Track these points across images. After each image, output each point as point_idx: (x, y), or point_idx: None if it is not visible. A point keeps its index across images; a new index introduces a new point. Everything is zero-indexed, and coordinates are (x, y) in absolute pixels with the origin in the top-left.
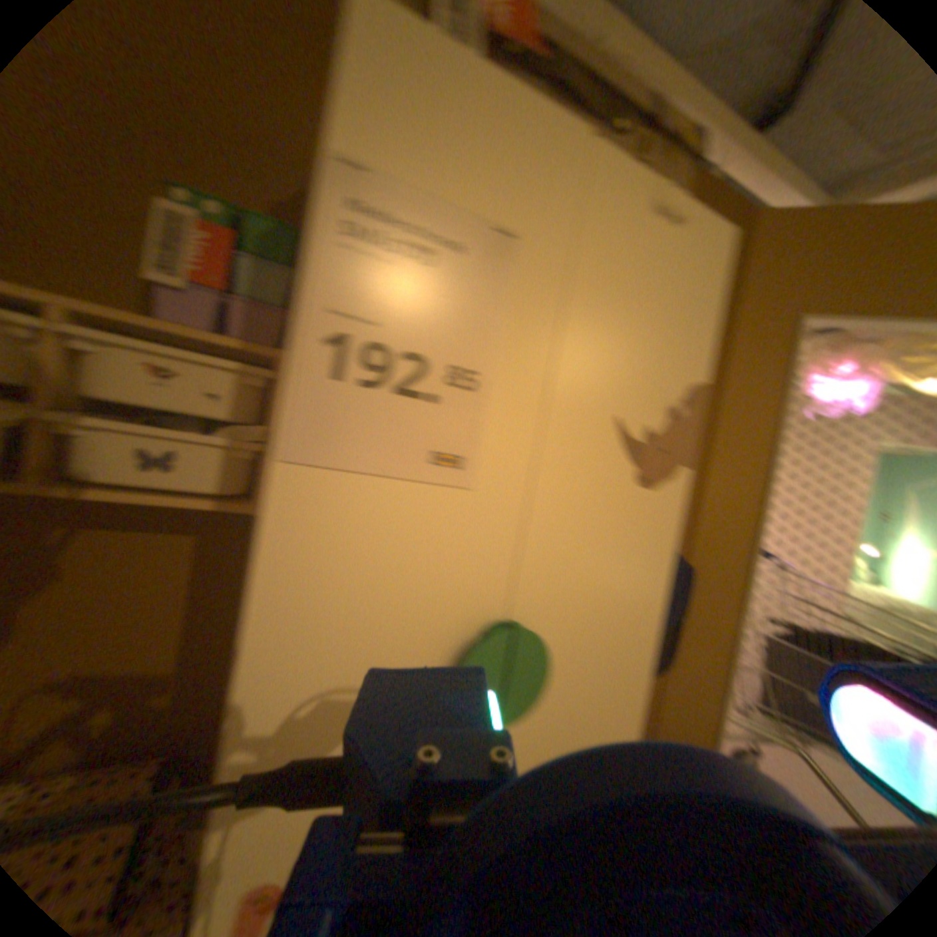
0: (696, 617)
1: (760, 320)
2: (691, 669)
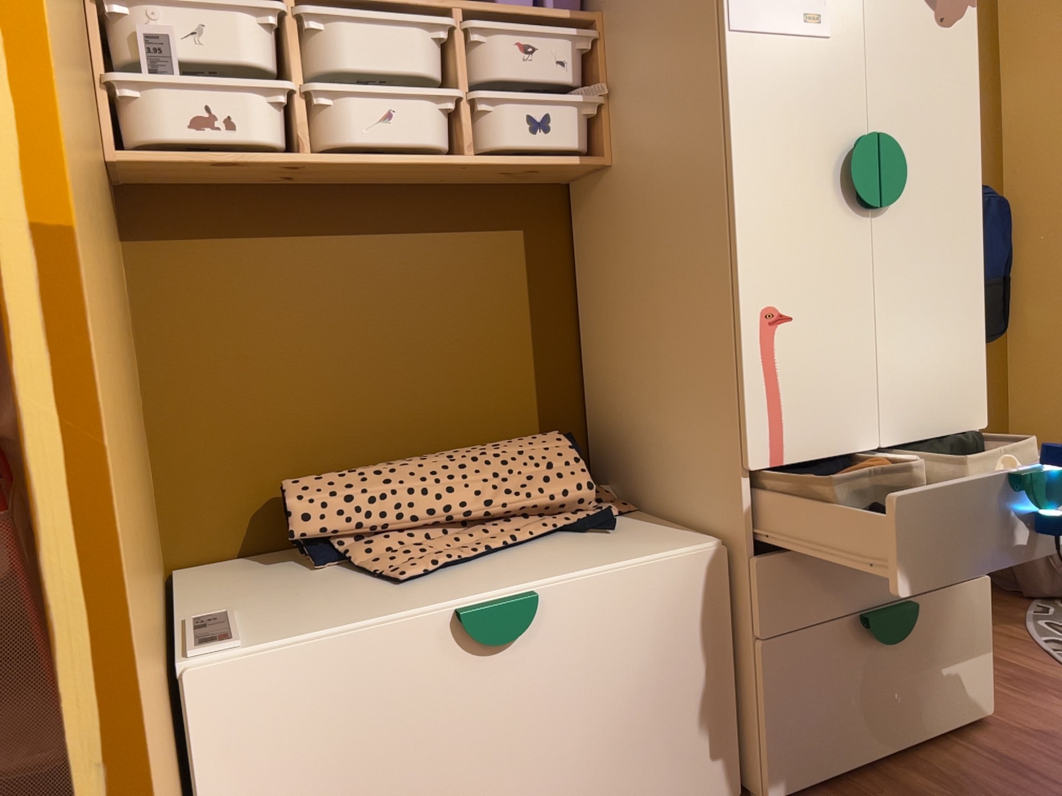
0: (1023, 266)
1: None
2: (1031, 331)
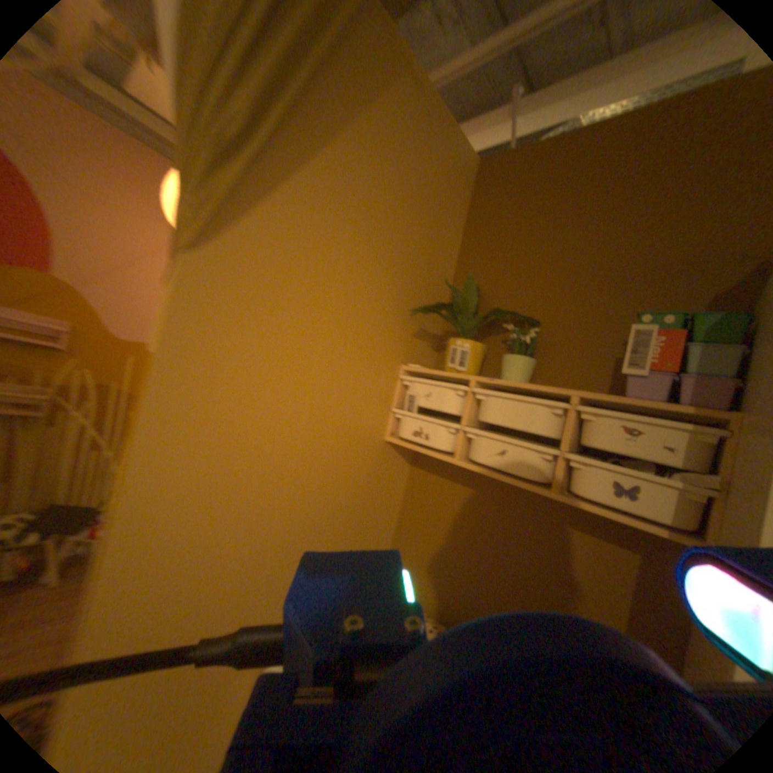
0: None
1: None
2: None
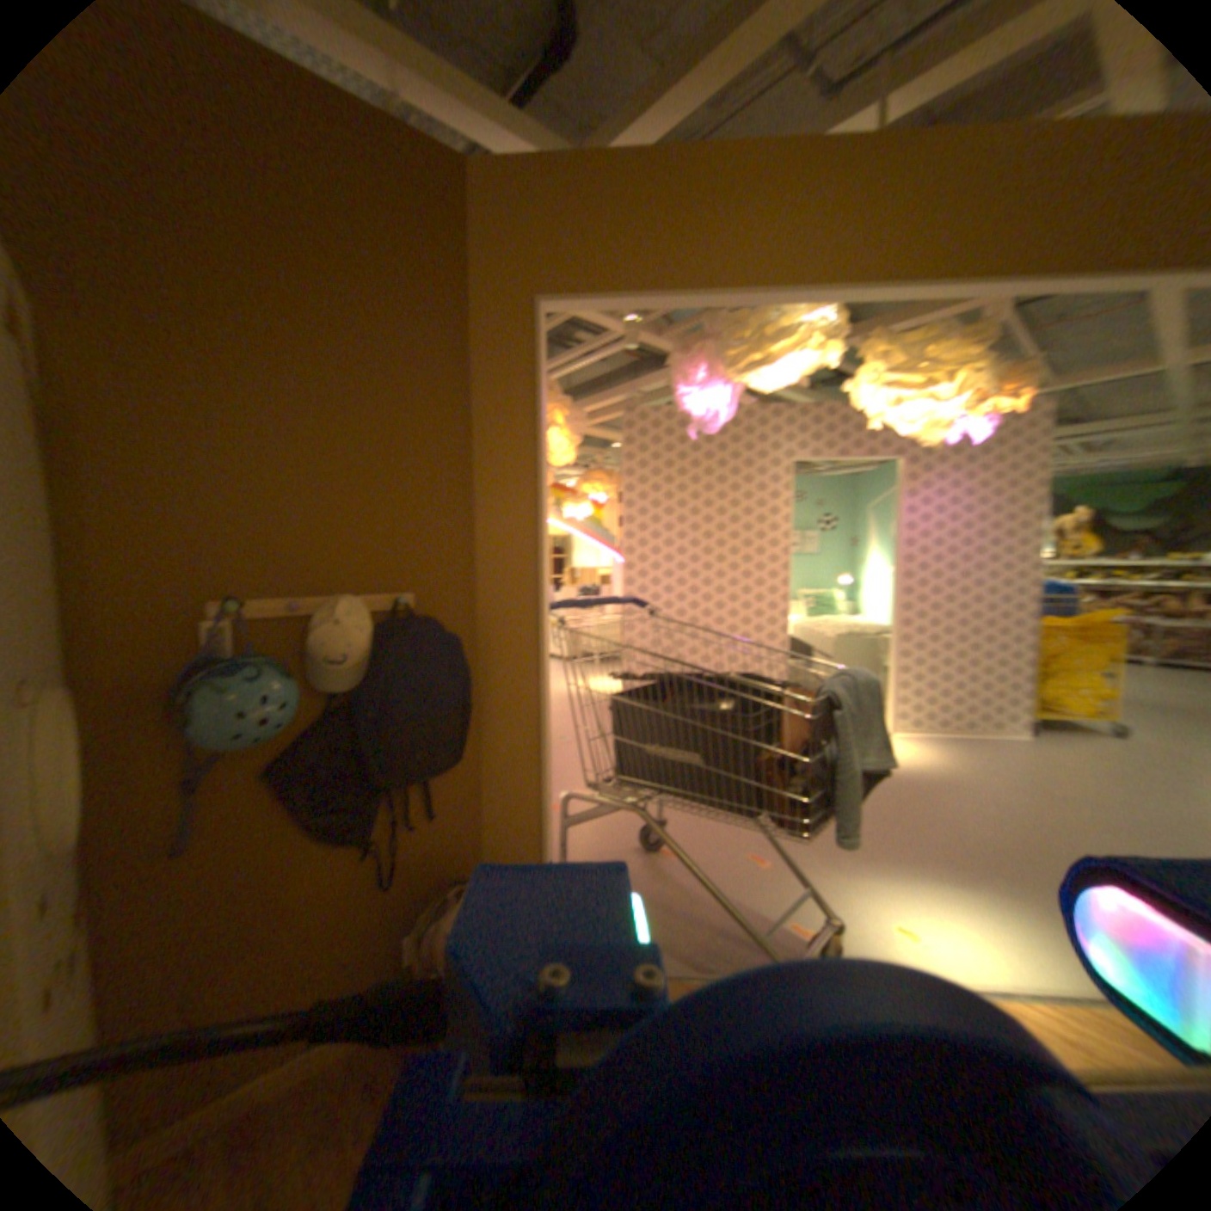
0: (493, 693)
1: (491, 309)
2: (500, 756)
